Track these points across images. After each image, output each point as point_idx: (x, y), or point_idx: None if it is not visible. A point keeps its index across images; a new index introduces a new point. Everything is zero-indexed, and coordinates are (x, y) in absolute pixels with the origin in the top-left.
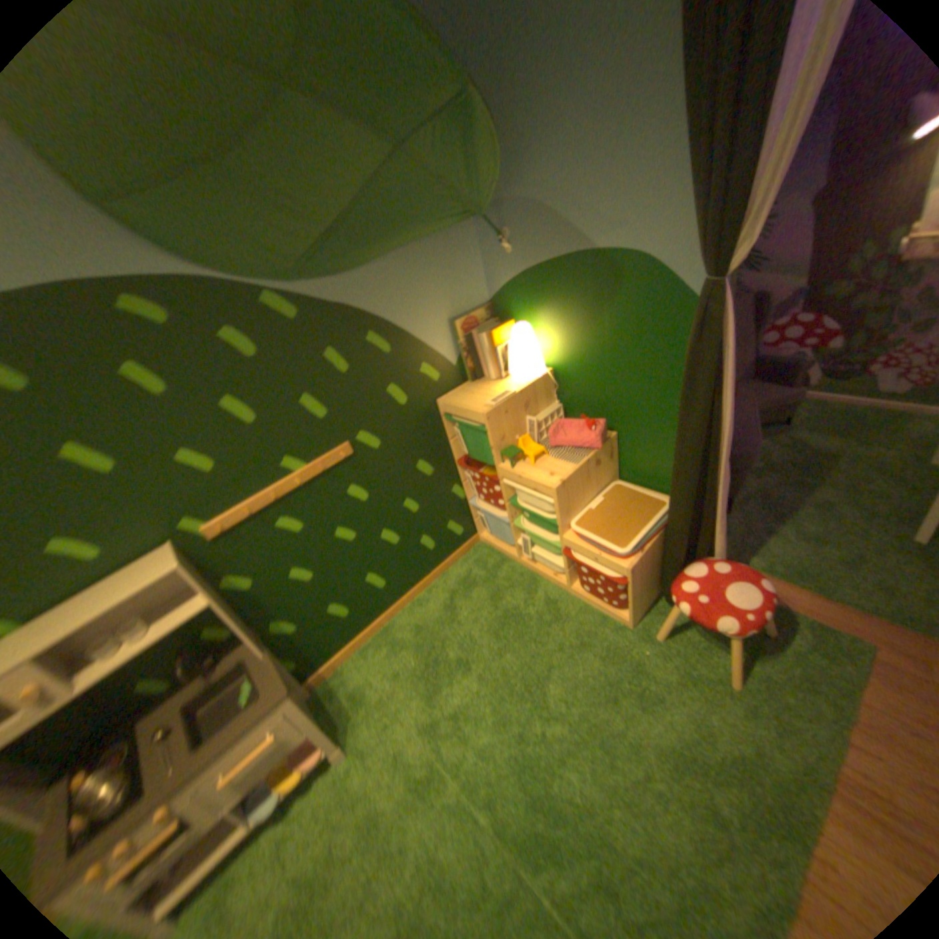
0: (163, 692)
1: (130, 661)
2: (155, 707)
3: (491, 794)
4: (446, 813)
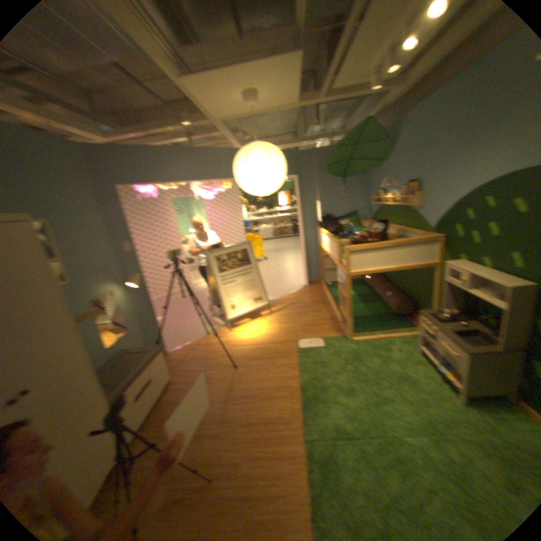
0: (488, 326)
1: (493, 307)
2: (480, 324)
3: (414, 449)
4: (415, 429)
